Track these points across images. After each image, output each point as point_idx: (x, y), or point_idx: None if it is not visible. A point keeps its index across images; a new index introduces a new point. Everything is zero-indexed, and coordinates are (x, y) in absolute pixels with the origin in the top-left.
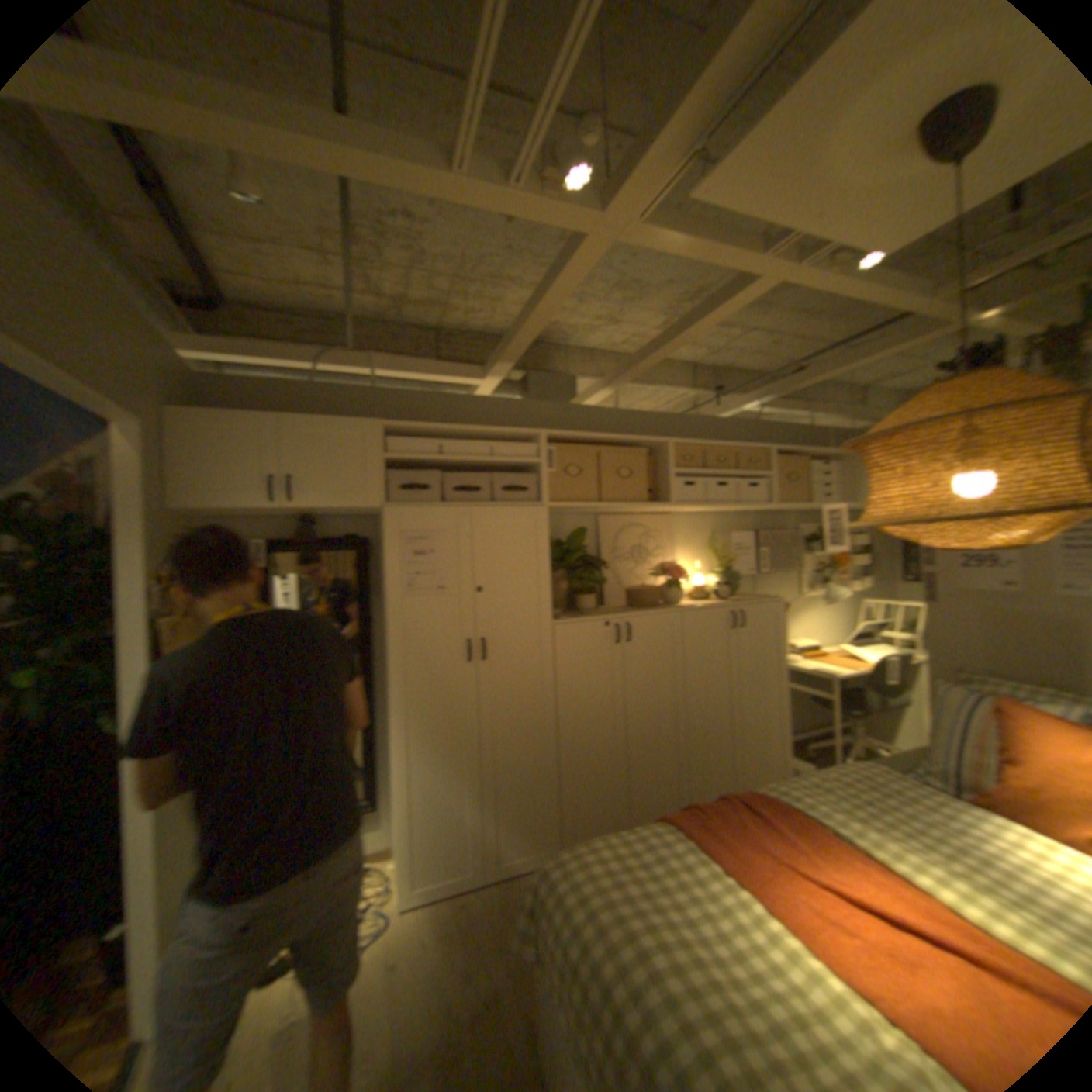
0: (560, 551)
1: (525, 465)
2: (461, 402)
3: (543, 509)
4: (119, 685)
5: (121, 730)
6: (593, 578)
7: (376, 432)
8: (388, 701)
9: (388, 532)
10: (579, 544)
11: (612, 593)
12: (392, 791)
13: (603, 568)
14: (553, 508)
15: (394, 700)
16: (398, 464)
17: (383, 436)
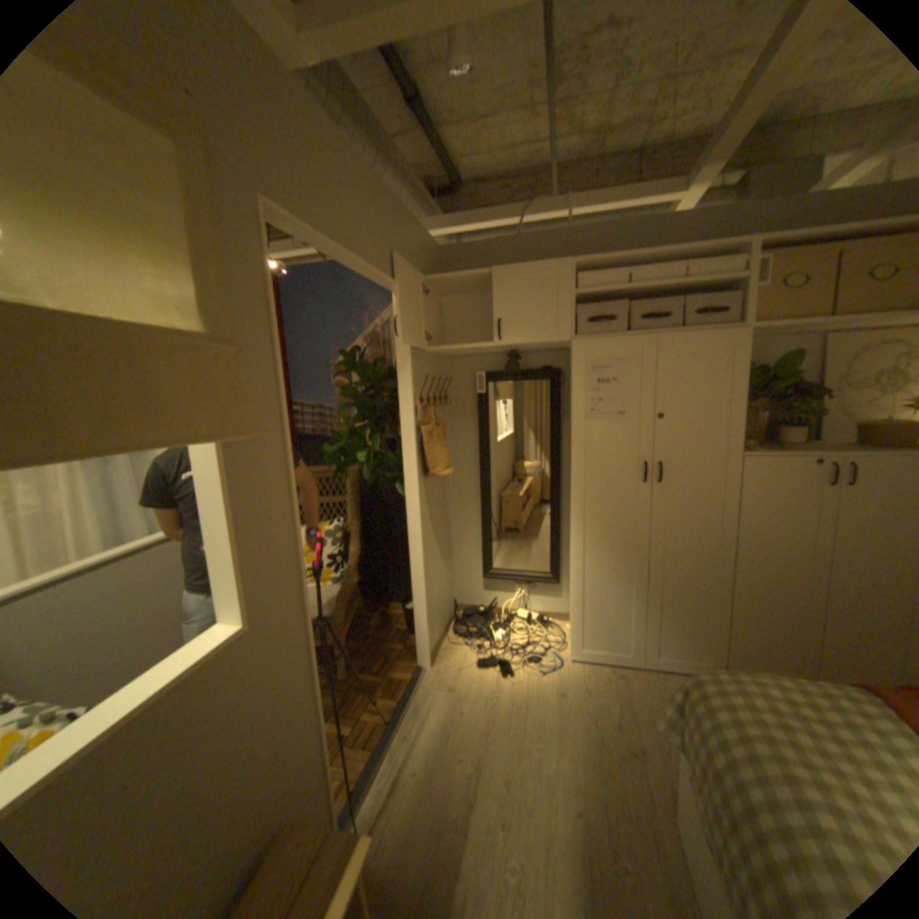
0: (767, 379)
1: (731, 282)
2: (659, 224)
3: (748, 331)
4: (406, 467)
5: (408, 494)
6: (811, 410)
7: (570, 271)
8: (572, 505)
9: (577, 363)
10: (795, 369)
11: (839, 428)
12: (572, 574)
13: (829, 398)
14: (764, 329)
15: (576, 505)
16: (590, 299)
17: (577, 274)
